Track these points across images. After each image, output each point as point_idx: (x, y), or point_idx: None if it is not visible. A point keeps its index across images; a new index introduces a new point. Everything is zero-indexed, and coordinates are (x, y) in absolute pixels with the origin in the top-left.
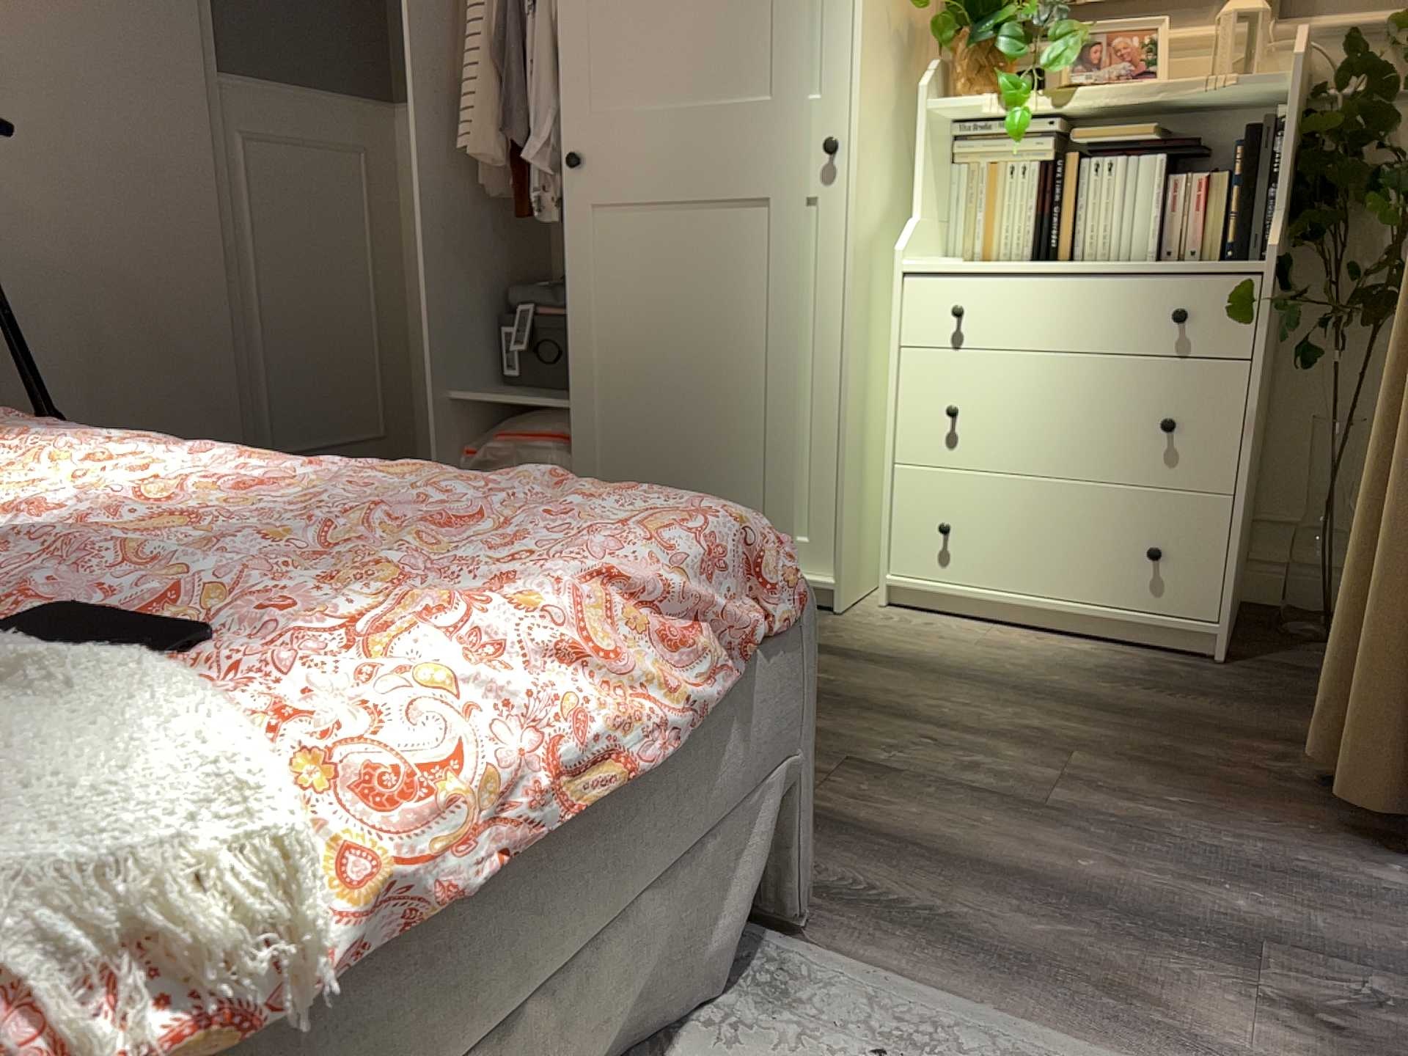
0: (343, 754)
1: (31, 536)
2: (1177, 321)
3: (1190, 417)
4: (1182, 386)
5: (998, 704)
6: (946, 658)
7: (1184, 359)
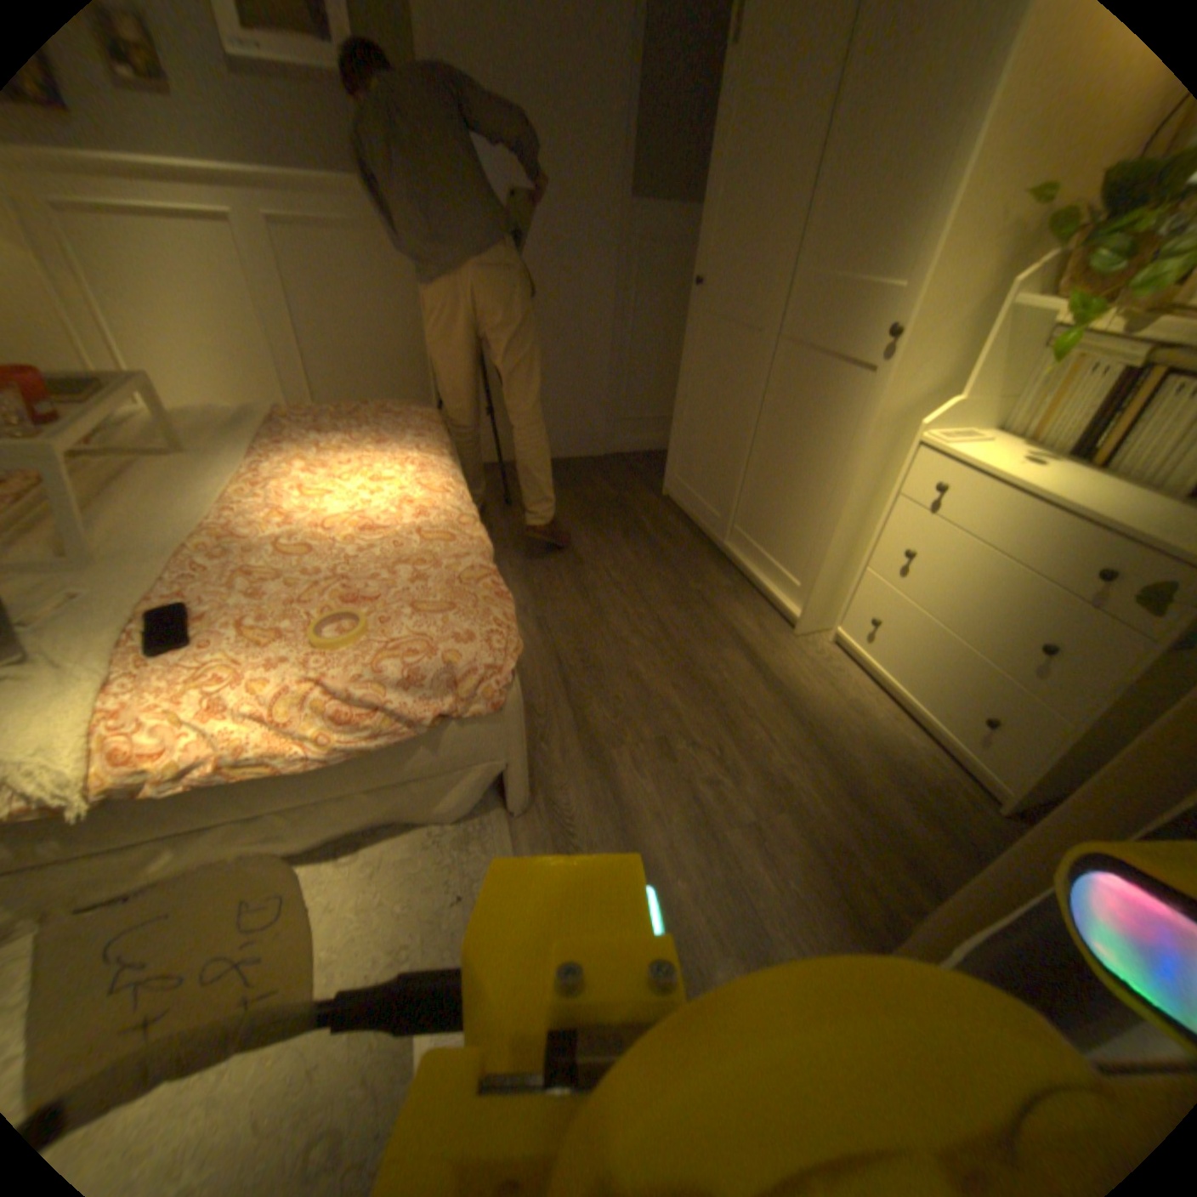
0: (143, 726)
1: (275, 533)
2: (1104, 575)
3: (1075, 651)
4: (1082, 626)
5: (799, 748)
6: (815, 698)
7: (1097, 607)
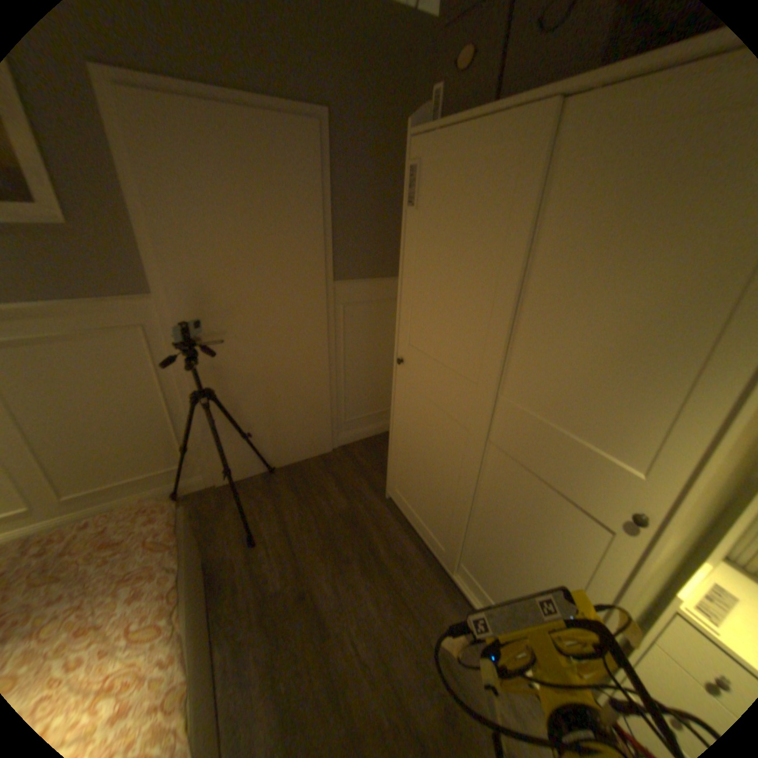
0: None
1: None
2: None
3: None
4: None
5: None
6: None
7: None
